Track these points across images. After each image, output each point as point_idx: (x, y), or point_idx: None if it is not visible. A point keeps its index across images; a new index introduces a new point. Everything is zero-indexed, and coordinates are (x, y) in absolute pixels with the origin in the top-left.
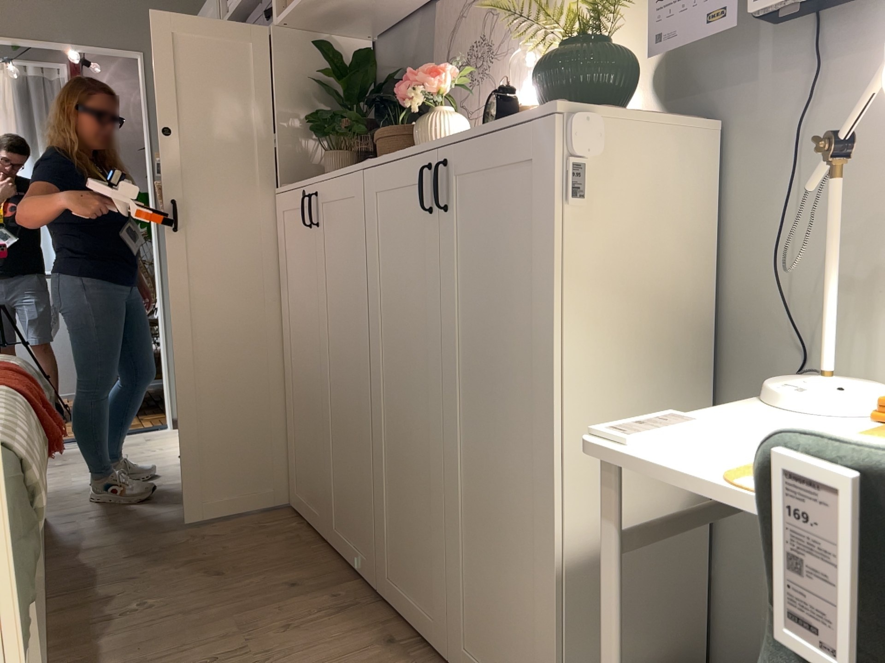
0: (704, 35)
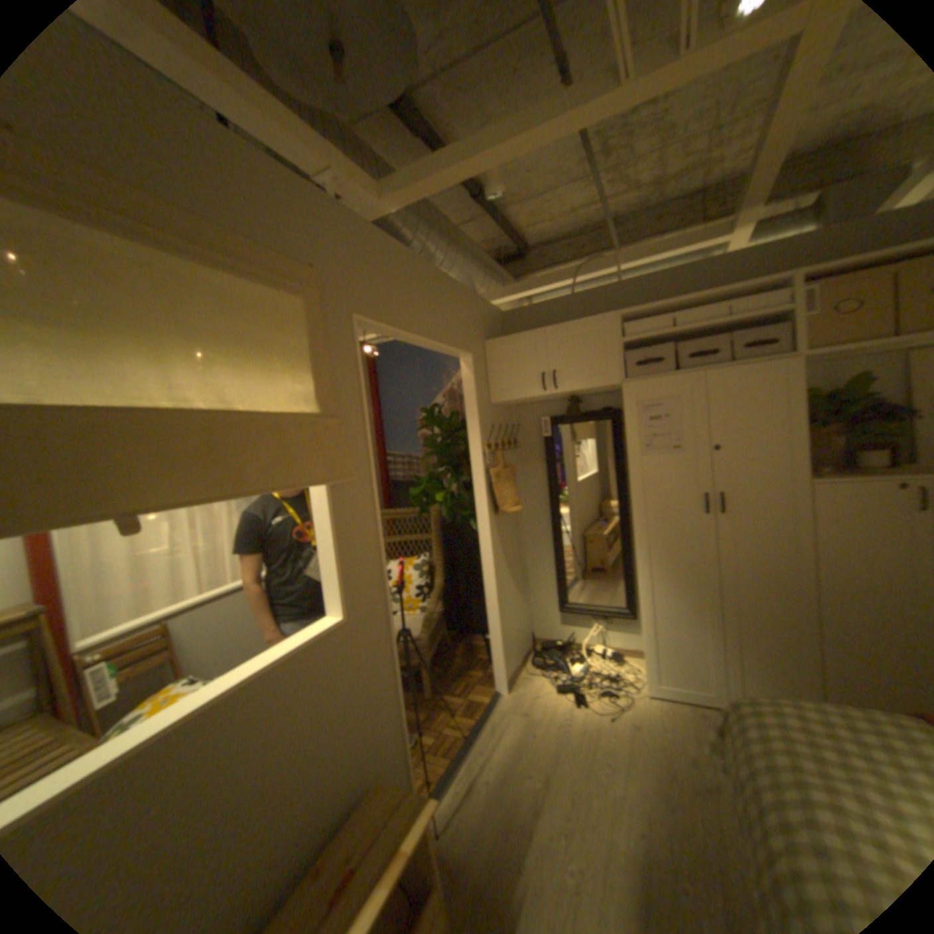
0: None
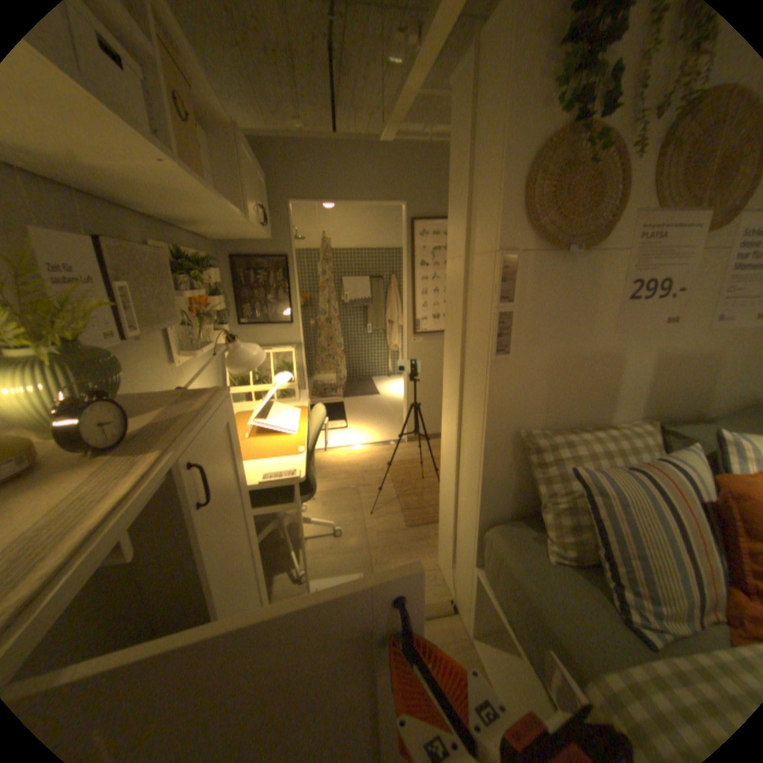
0: (101, 341)
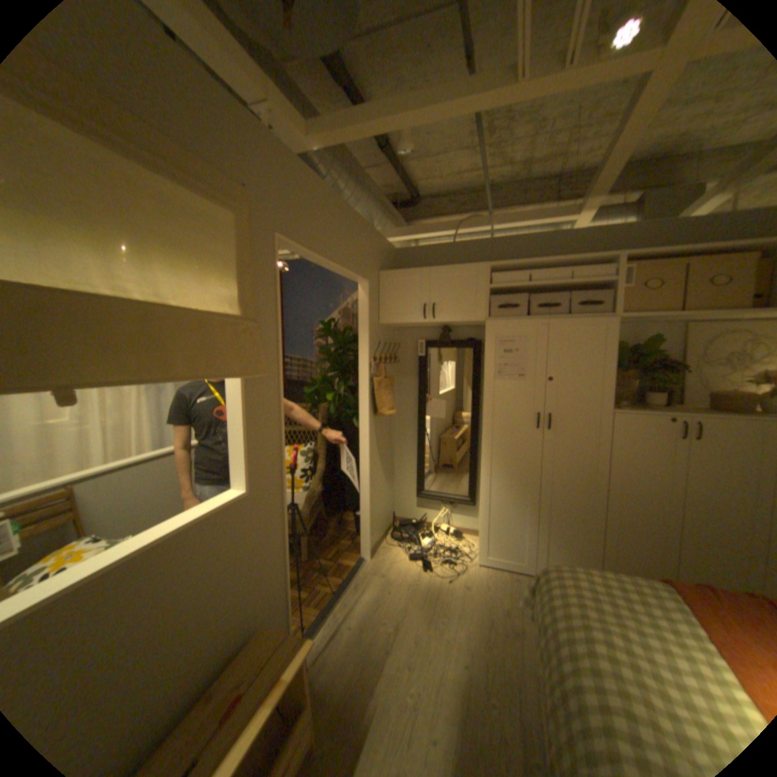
0: None
